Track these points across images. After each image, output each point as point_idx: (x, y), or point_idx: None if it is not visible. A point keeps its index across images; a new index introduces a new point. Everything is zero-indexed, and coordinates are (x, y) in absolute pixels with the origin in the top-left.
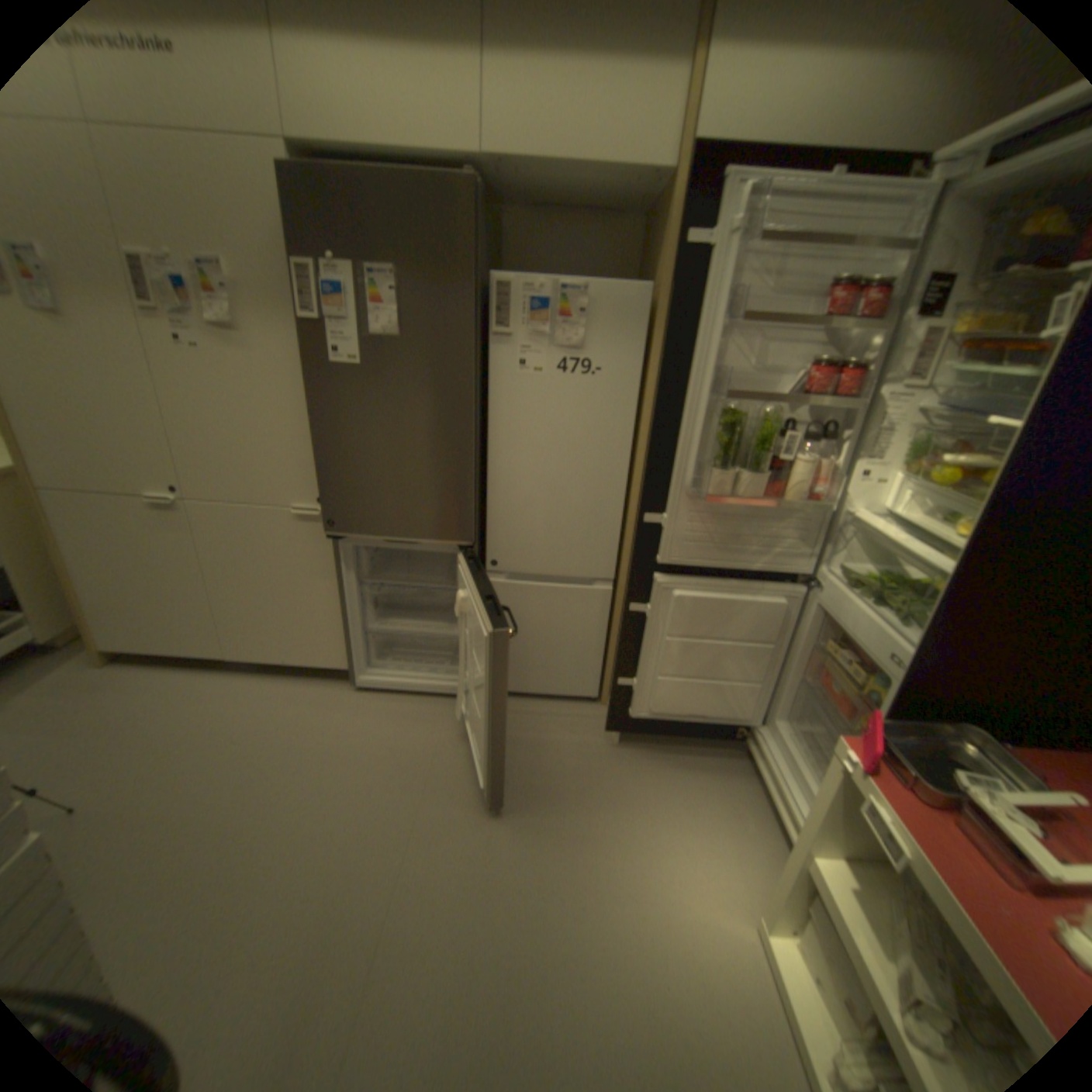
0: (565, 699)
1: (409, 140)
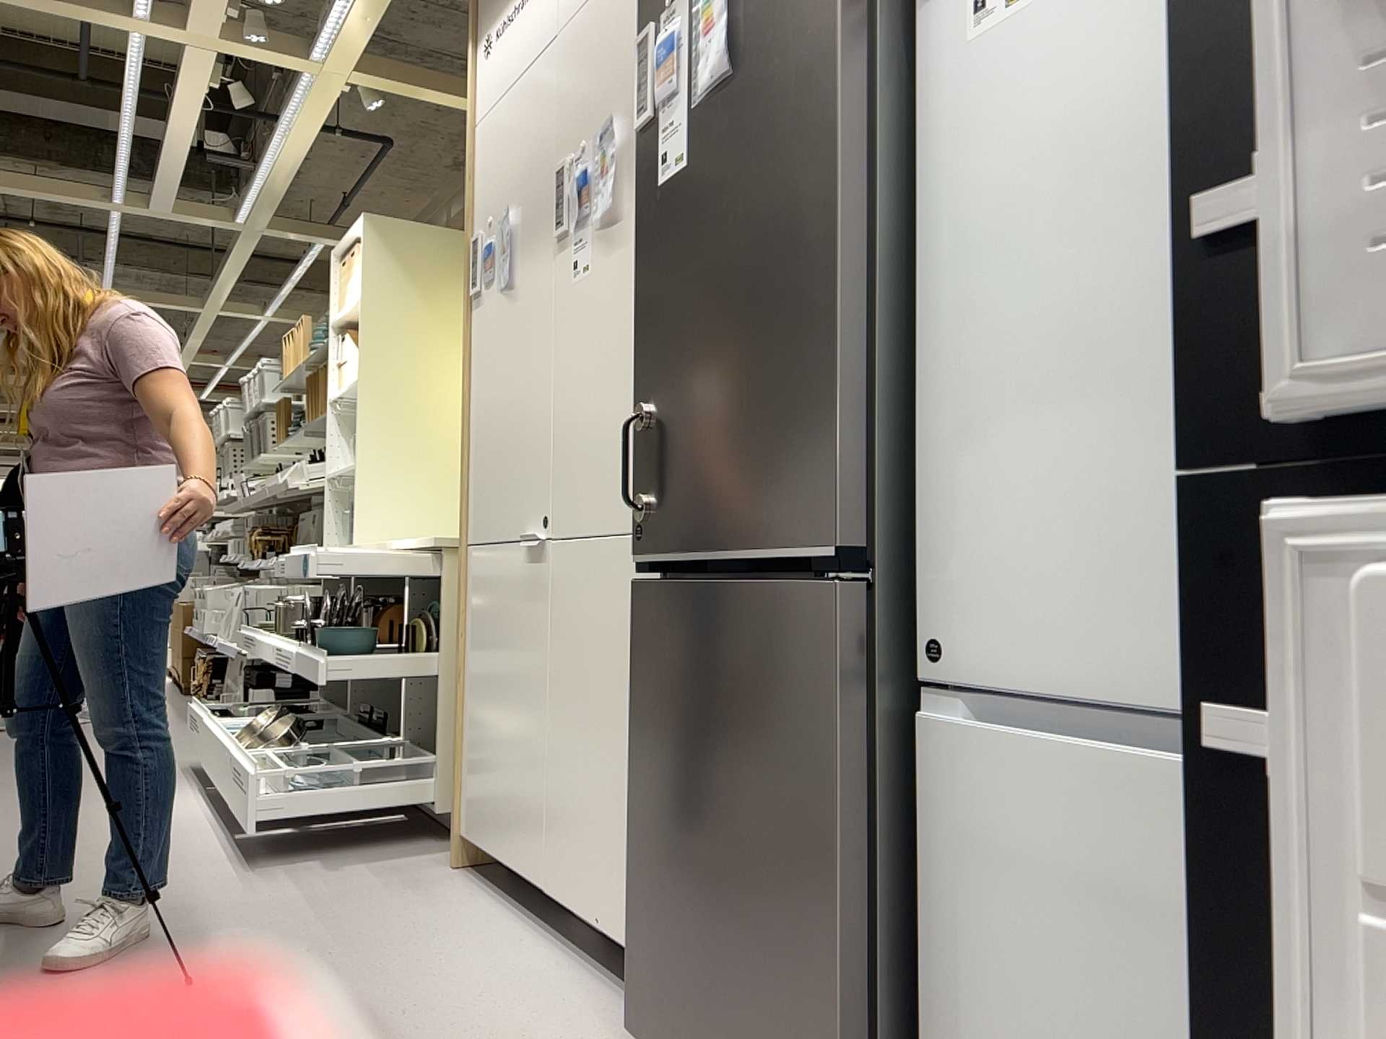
0: None
1: None
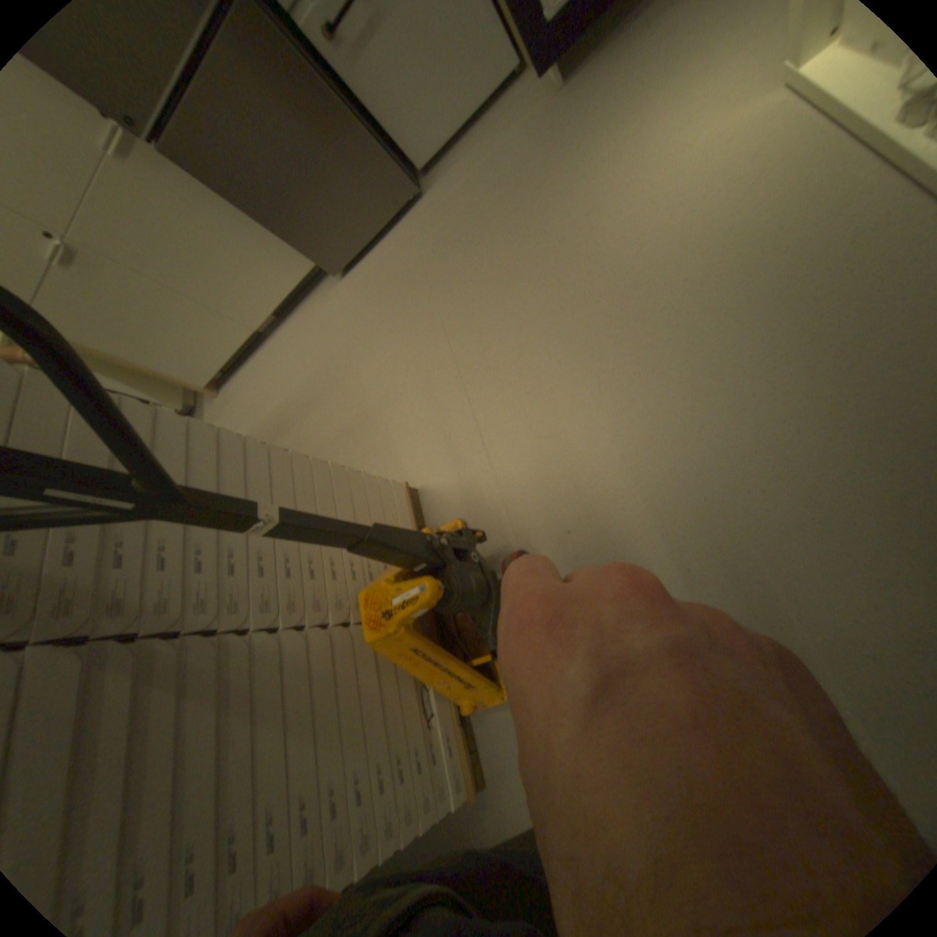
0: (493, 99)
1: None
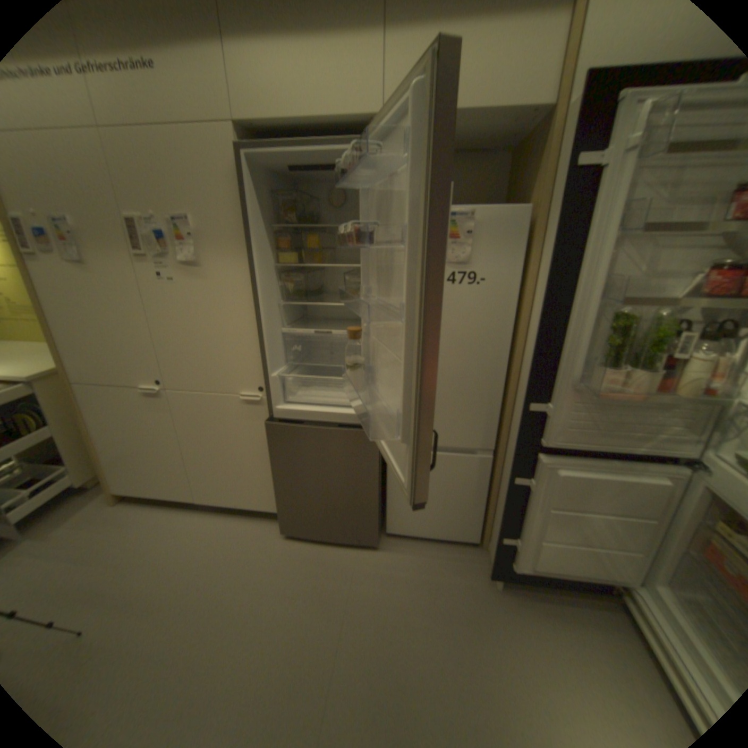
0: (452, 543)
1: (326, 109)
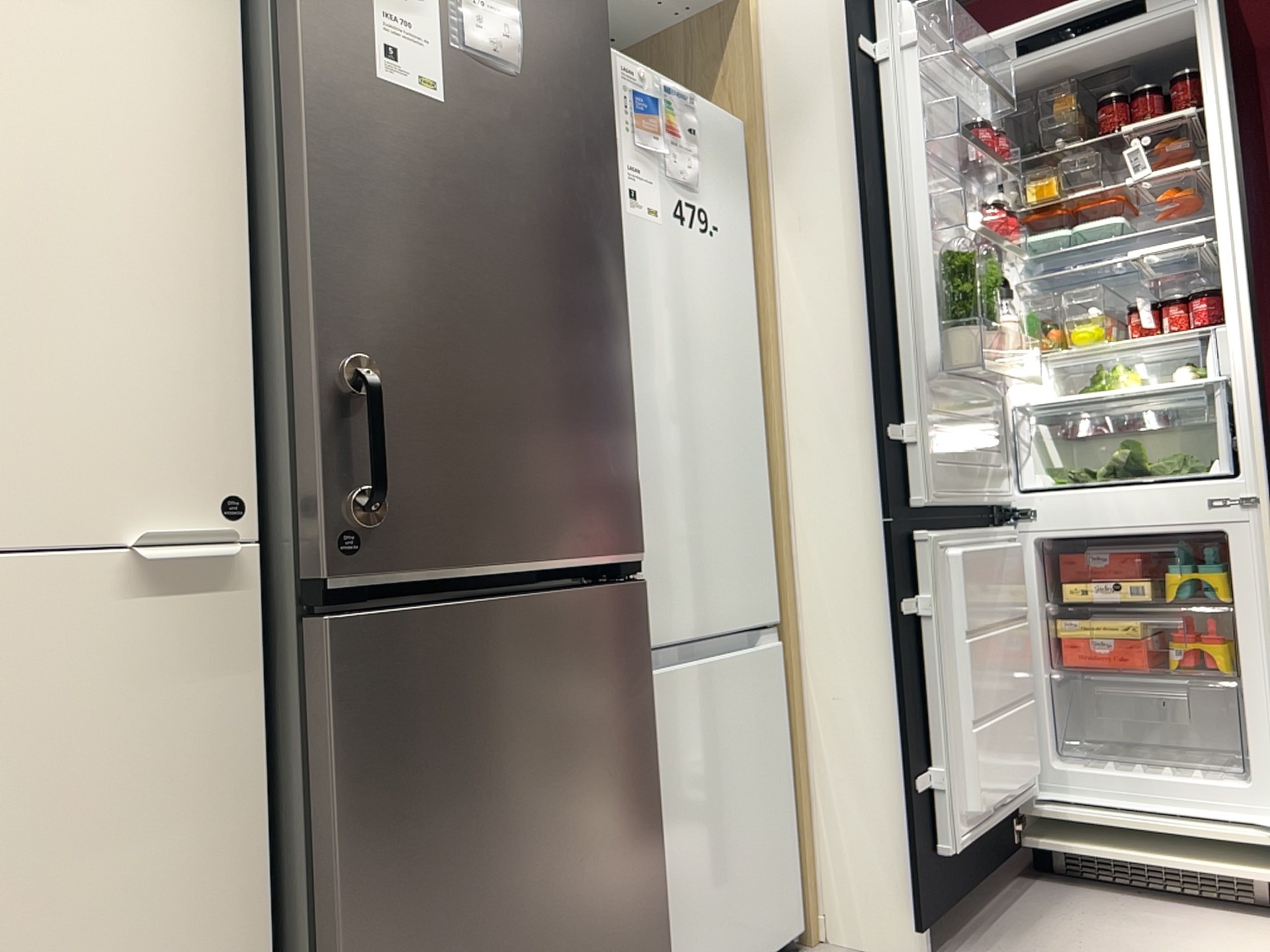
0: None
1: None
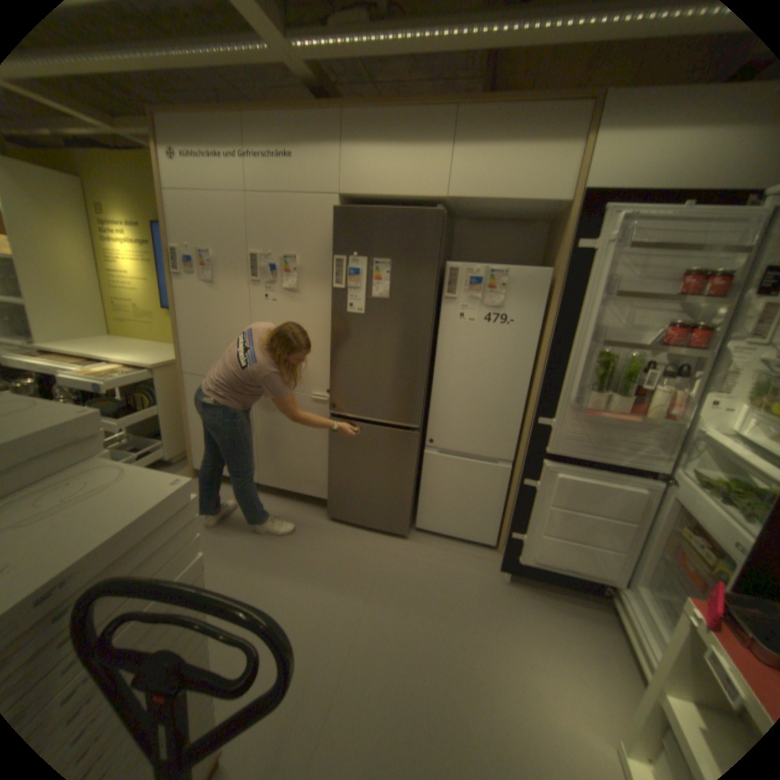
0: (472, 544)
1: (407, 192)
